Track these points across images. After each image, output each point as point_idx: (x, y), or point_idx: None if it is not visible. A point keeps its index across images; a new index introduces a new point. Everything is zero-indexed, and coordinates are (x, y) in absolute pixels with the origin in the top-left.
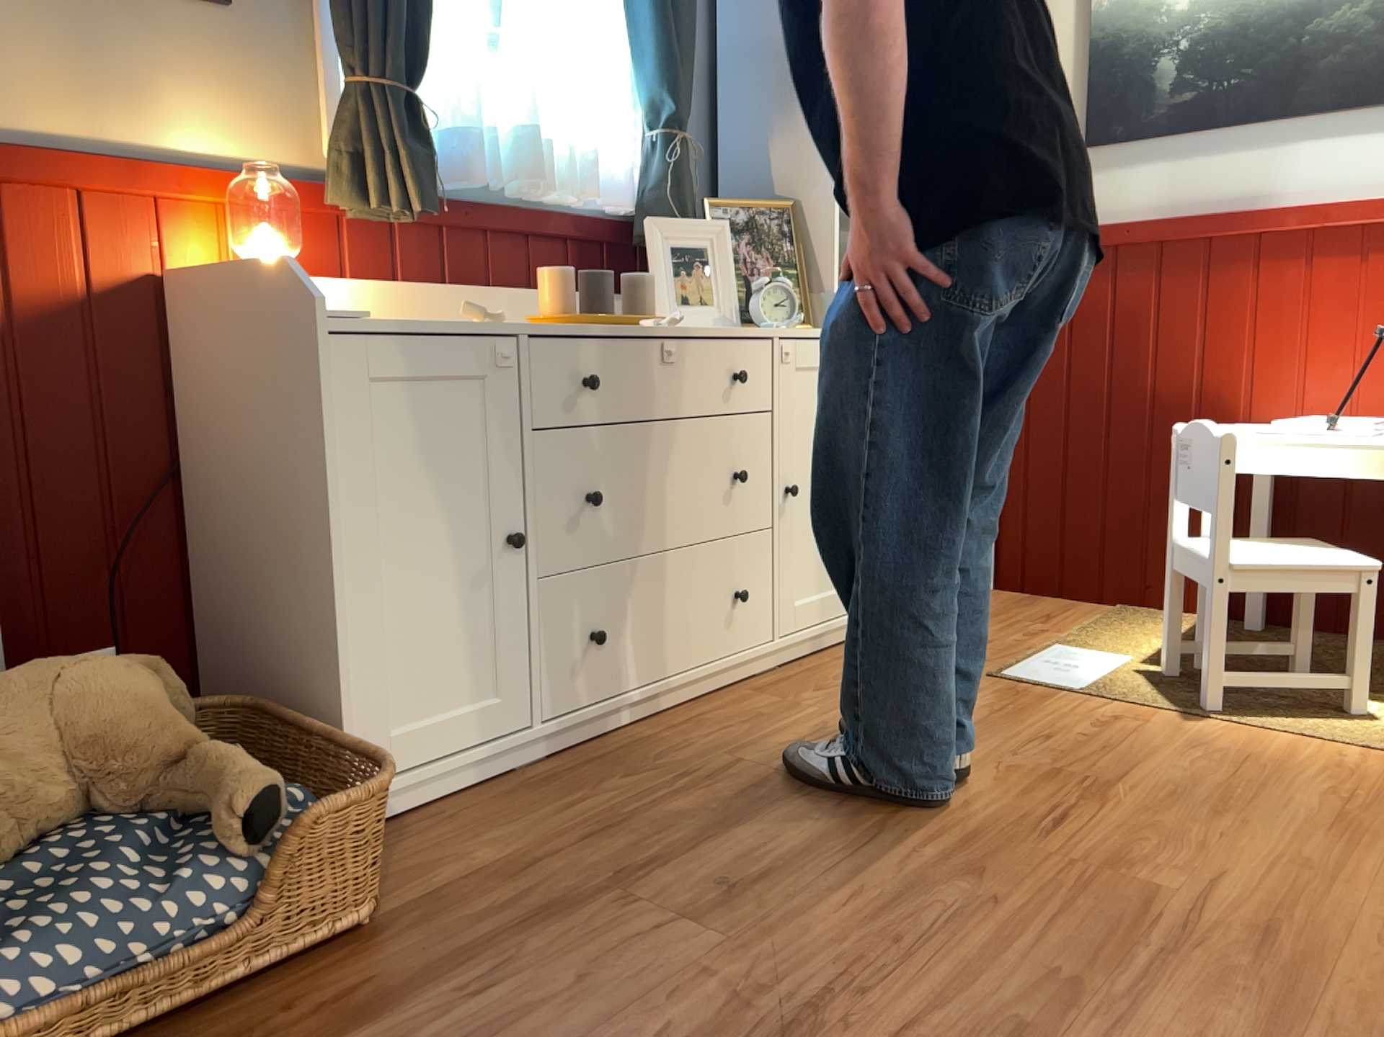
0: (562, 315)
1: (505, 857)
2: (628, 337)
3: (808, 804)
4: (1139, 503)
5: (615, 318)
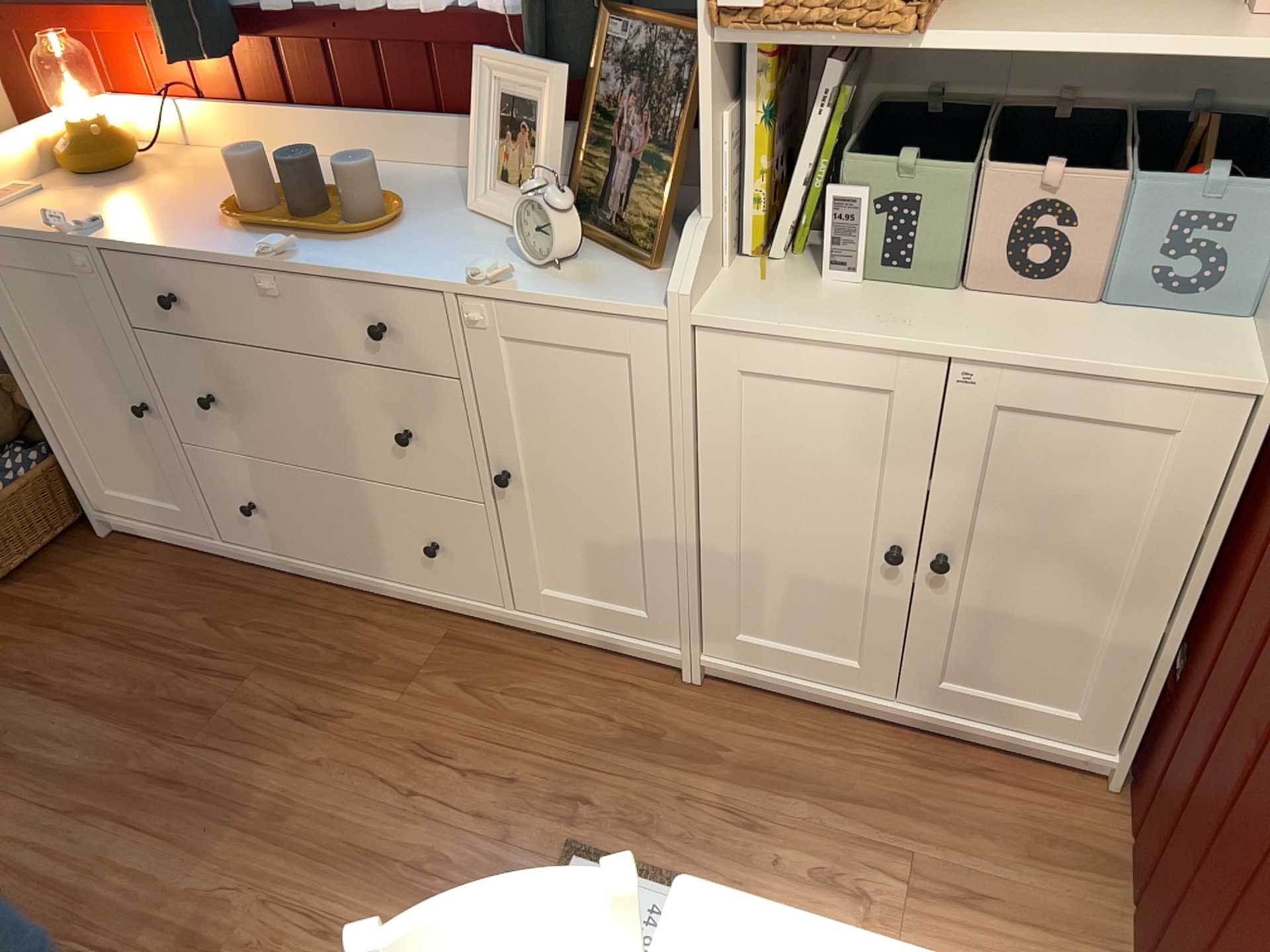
0: (230, 207)
1: (71, 610)
2: (215, 261)
3: (143, 750)
4: (1214, 947)
5: (264, 223)
